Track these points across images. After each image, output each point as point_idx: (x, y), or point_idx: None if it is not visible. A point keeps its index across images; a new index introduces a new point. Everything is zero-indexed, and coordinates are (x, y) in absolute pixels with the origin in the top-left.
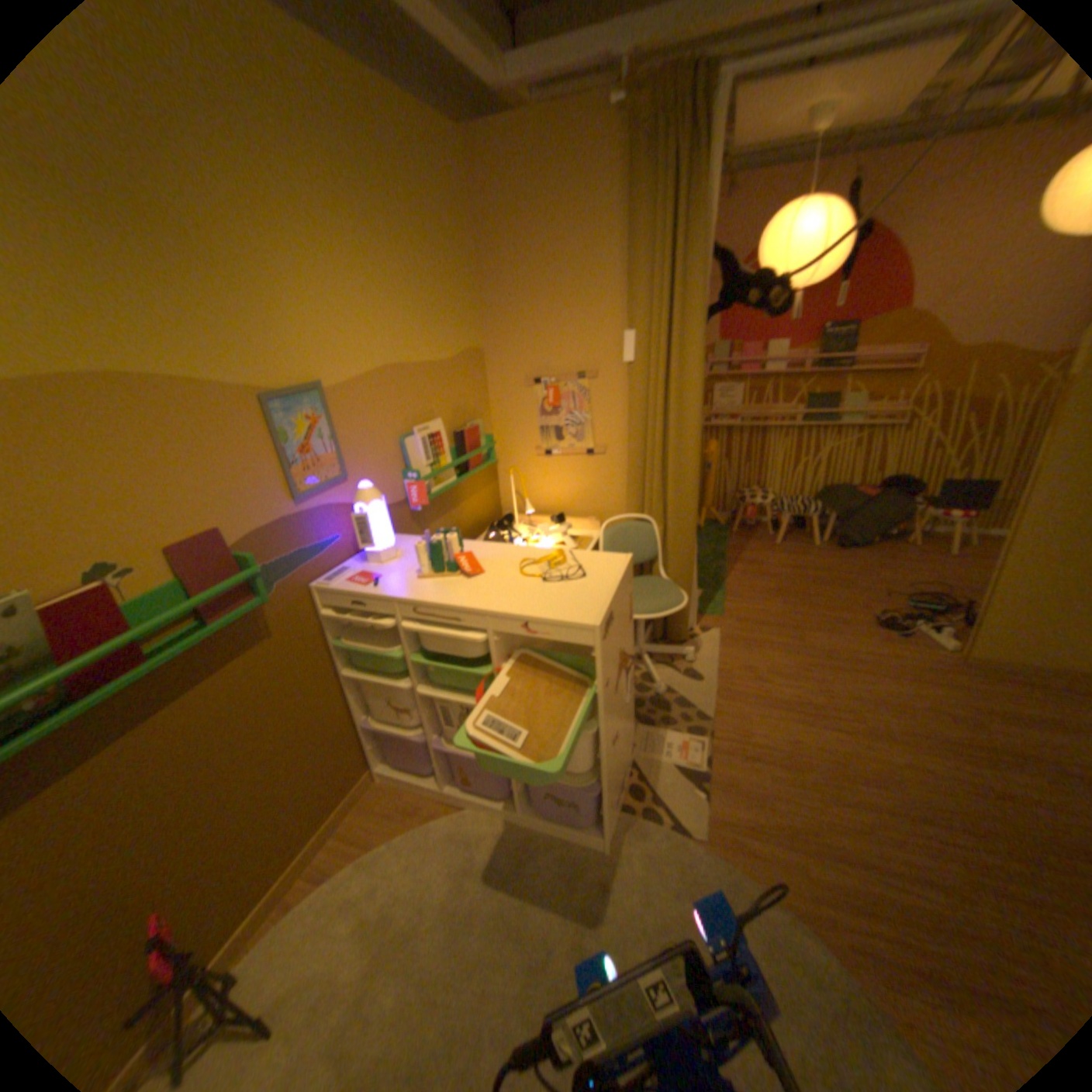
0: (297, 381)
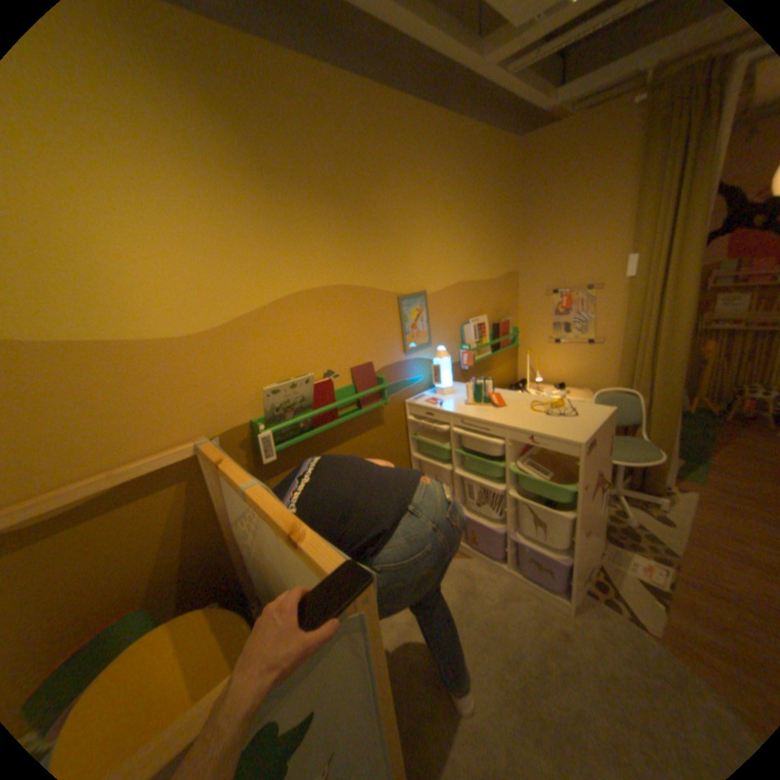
0: (414, 291)
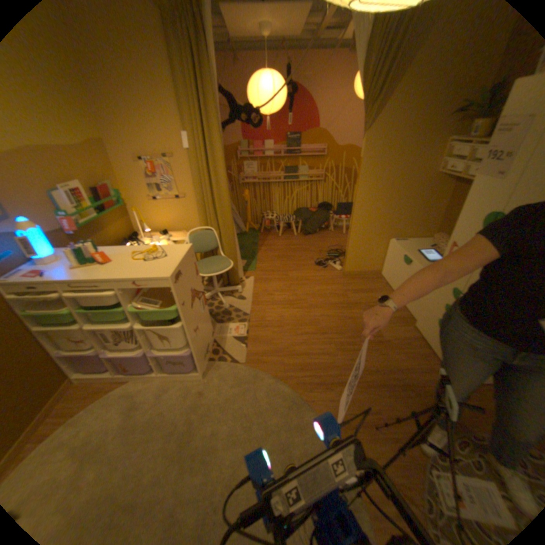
0: None
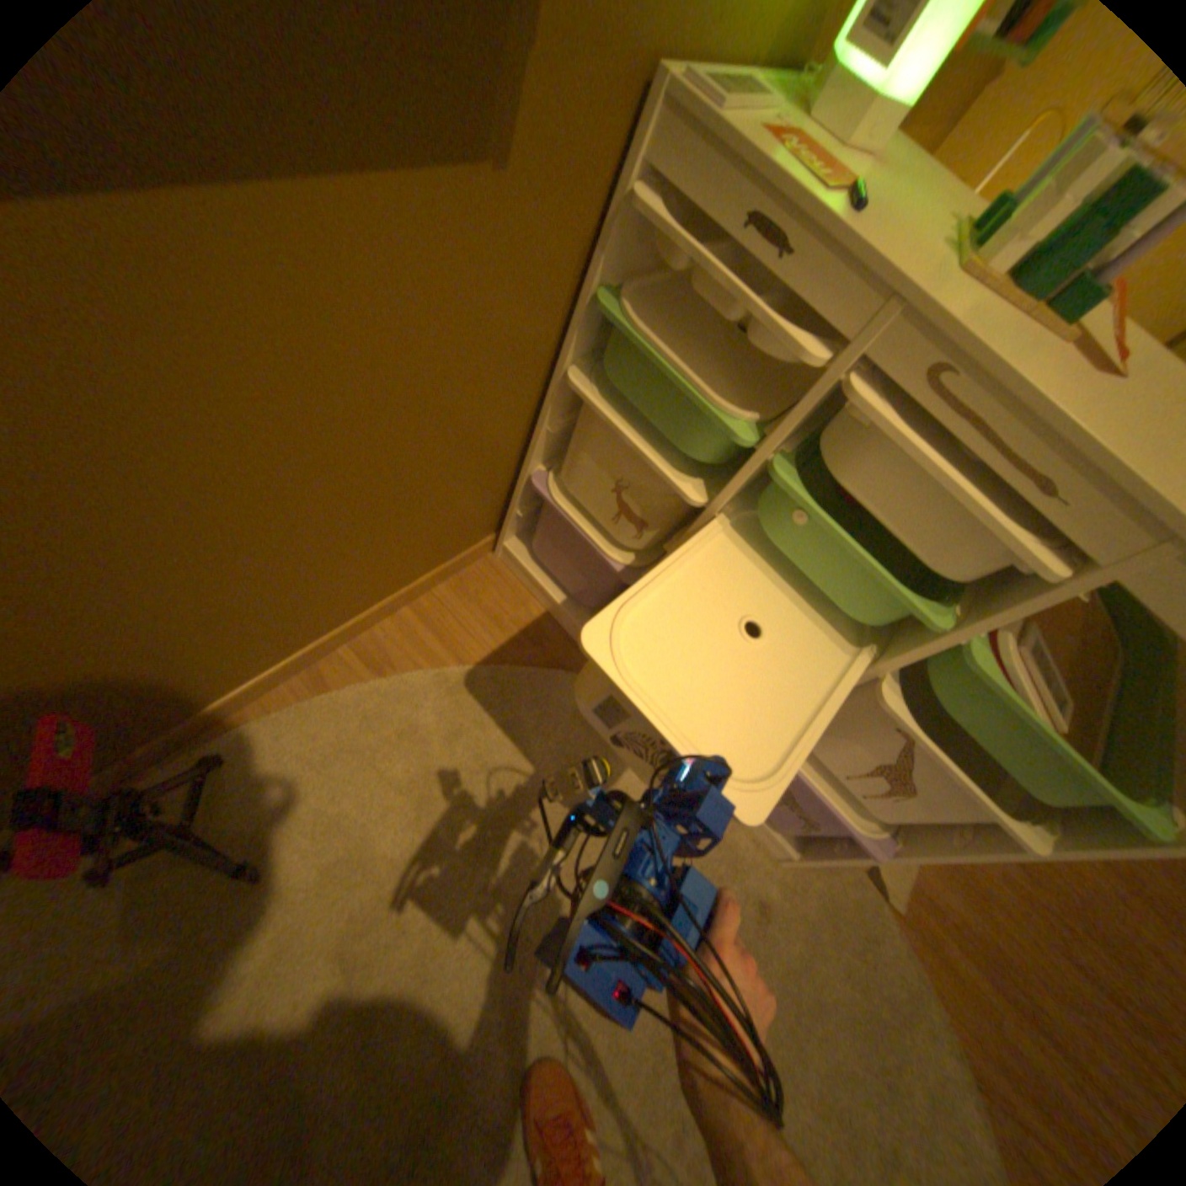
0: None
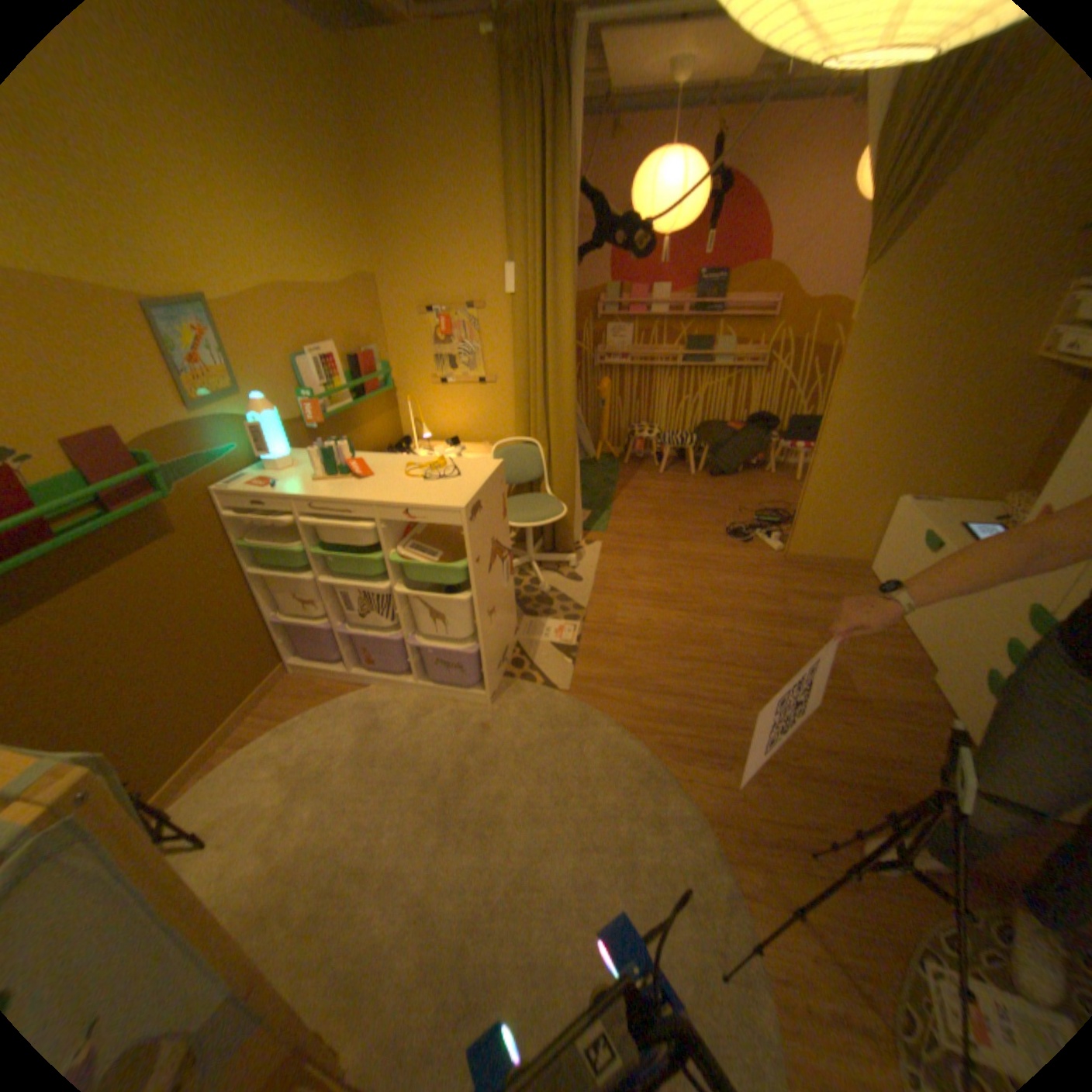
0: (179, 293)
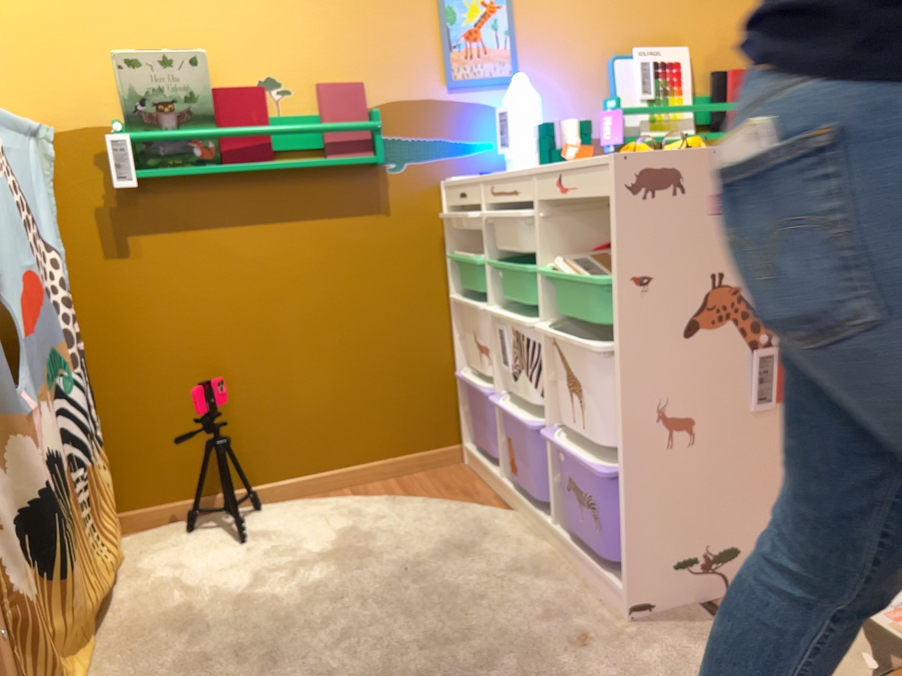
0: None
